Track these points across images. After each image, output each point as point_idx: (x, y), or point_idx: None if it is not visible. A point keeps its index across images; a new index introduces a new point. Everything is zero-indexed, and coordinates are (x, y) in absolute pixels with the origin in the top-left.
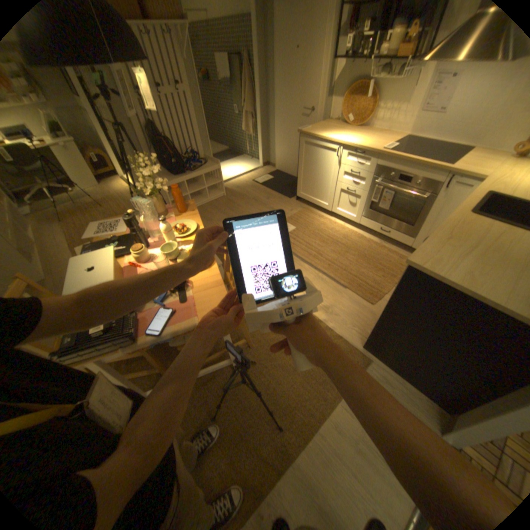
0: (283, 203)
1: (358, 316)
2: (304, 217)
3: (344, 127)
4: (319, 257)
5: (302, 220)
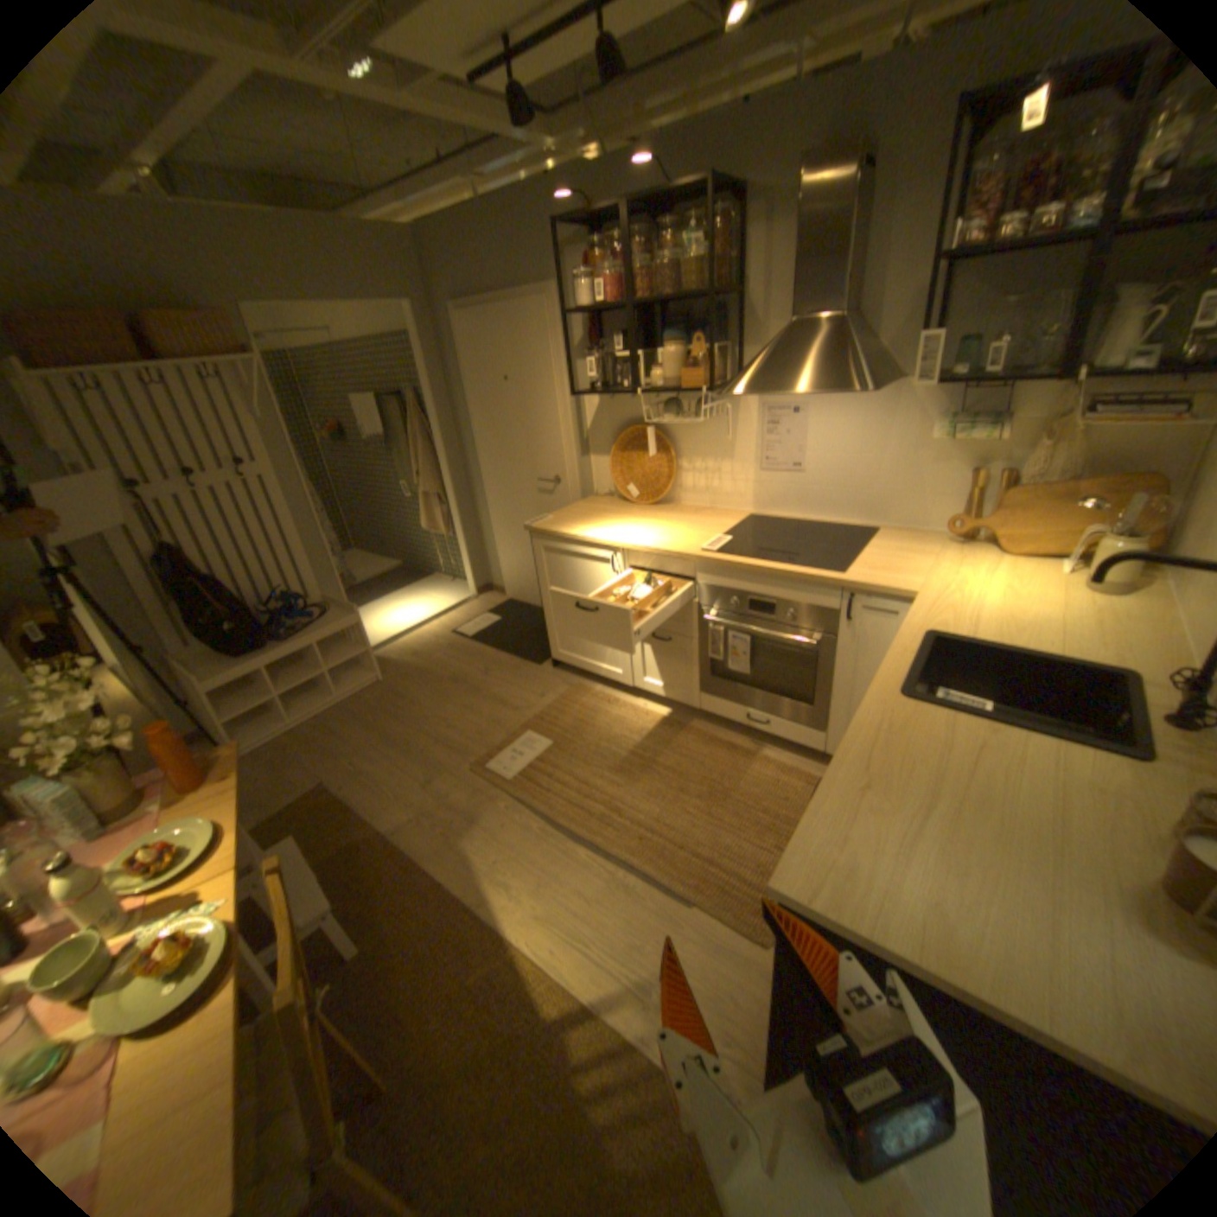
0: (524, 680)
1: (733, 999)
2: (573, 709)
3: (623, 510)
4: (615, 820)
5: (569, 718)
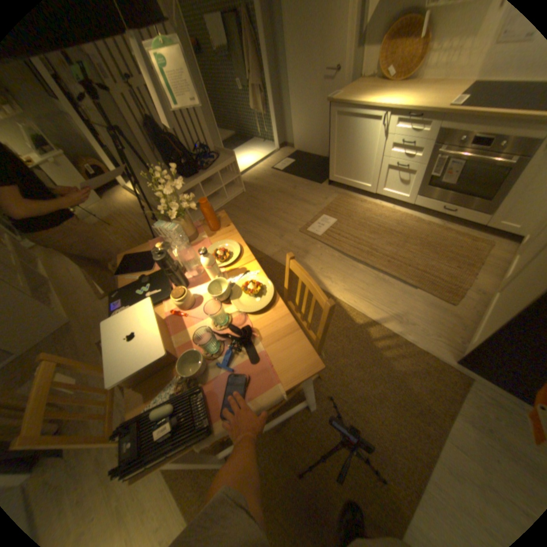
0: (314, 191)
1: (440, 322)
2: (343, 205)
3: (385, 85)
4: (374, 253)
5: (342, 209)
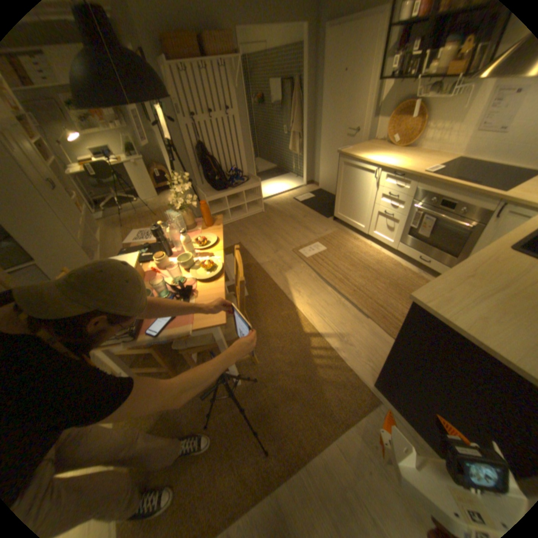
0: (319, 223)
1: (376, 350)
2: (337, 238)
3: (388, 148)
4: (345, 282)
5: (335, 241)
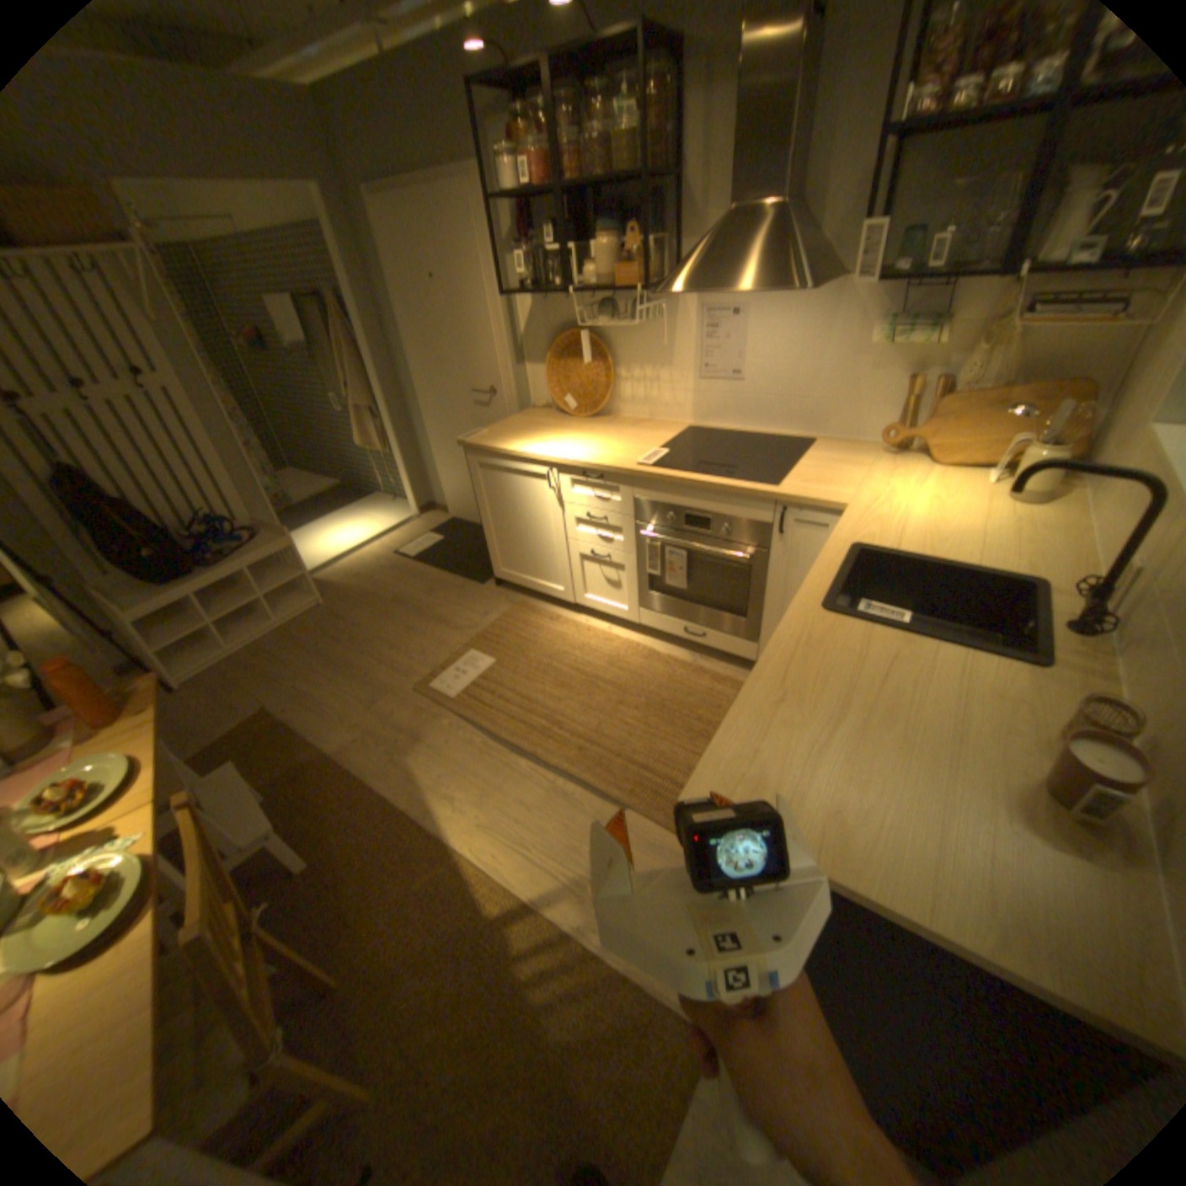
0: (467, 599)
1: None
2: (516, 627)
3: (560, 422)
4: (555, 732)
5: (512, 635)
